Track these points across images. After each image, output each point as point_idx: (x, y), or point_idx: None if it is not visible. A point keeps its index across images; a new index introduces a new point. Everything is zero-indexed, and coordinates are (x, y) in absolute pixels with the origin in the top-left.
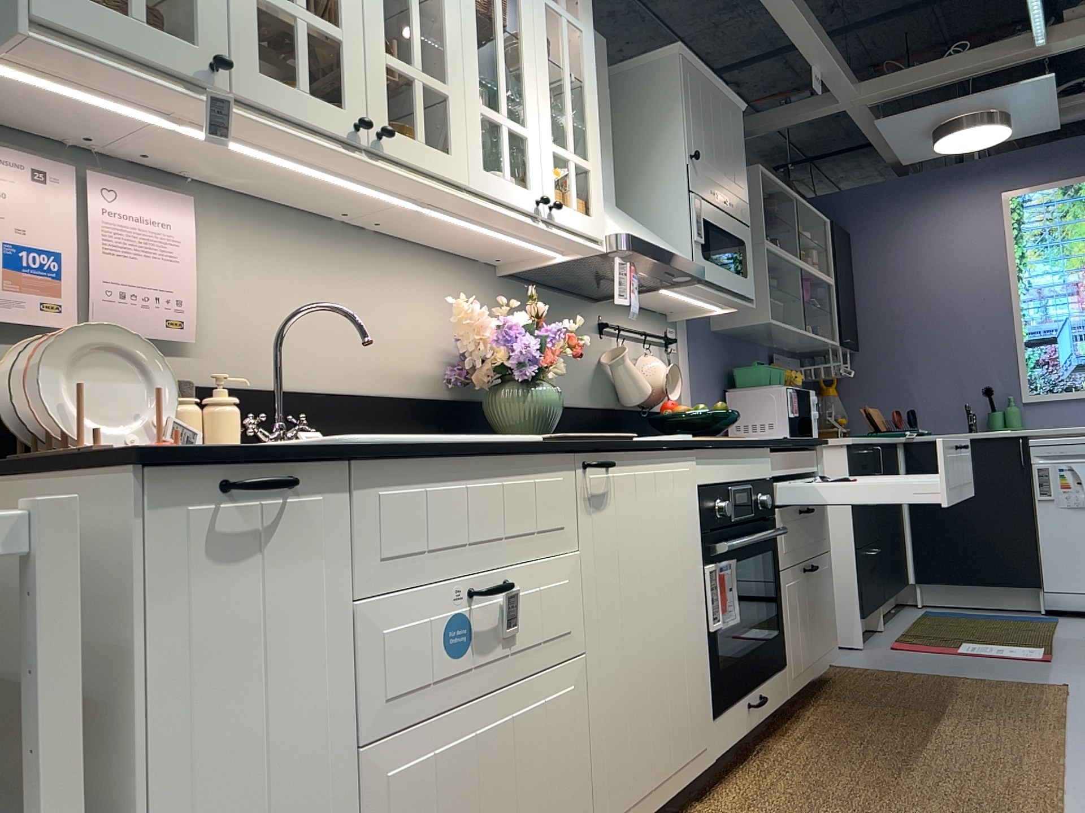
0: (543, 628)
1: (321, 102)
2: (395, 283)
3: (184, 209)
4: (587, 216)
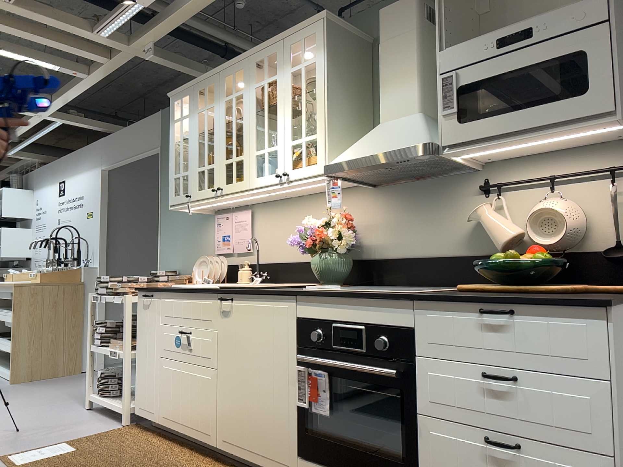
0: (201, 351)
1: (208, 189)
2: (314, 212)
3: (249, 214)
4: (311, 165)
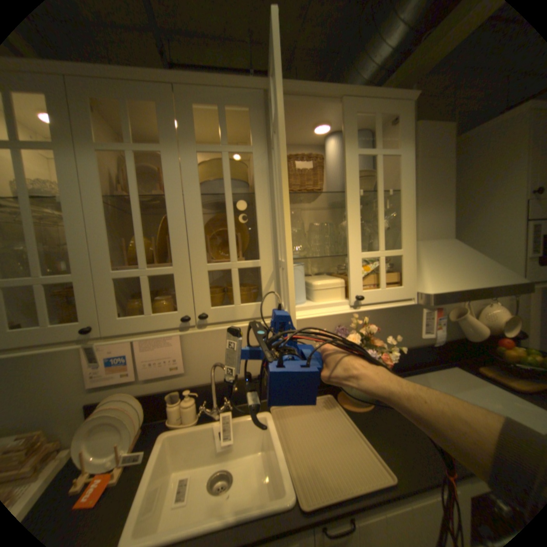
0: None
1: (160, 314)
2: None
3: None
4: (395, 288)
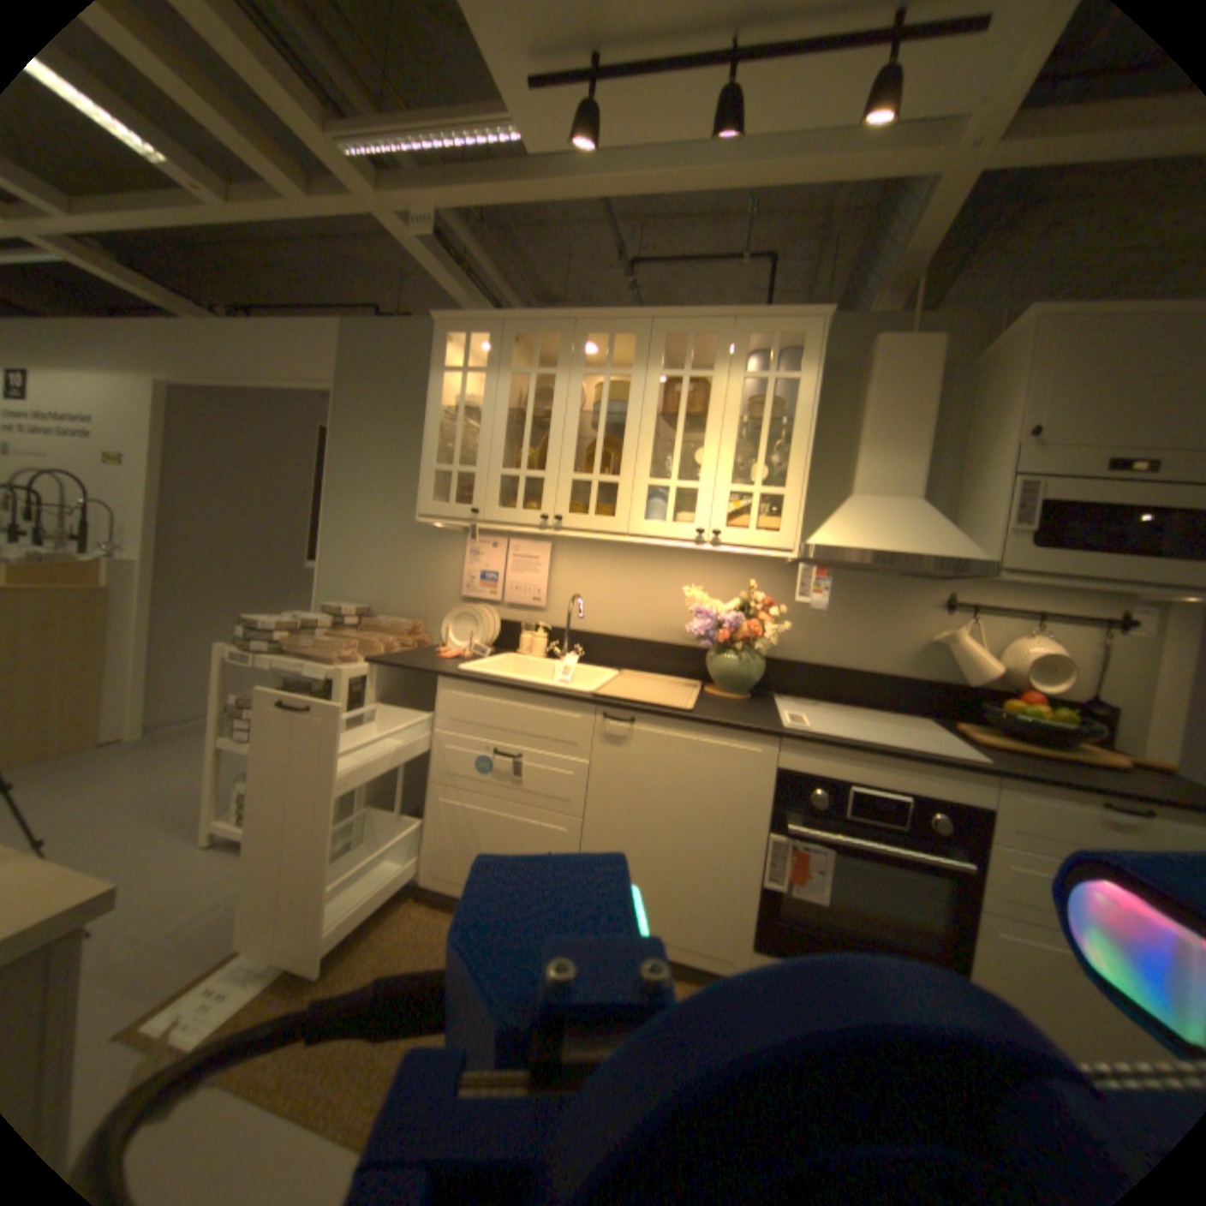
0: (545, 788)
1: (527, 511)
2: (675, 575)
3: (546, 550)
4: (768, 532)
